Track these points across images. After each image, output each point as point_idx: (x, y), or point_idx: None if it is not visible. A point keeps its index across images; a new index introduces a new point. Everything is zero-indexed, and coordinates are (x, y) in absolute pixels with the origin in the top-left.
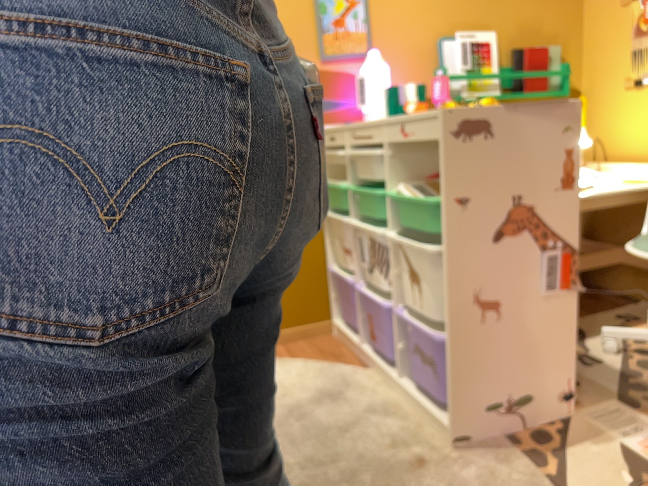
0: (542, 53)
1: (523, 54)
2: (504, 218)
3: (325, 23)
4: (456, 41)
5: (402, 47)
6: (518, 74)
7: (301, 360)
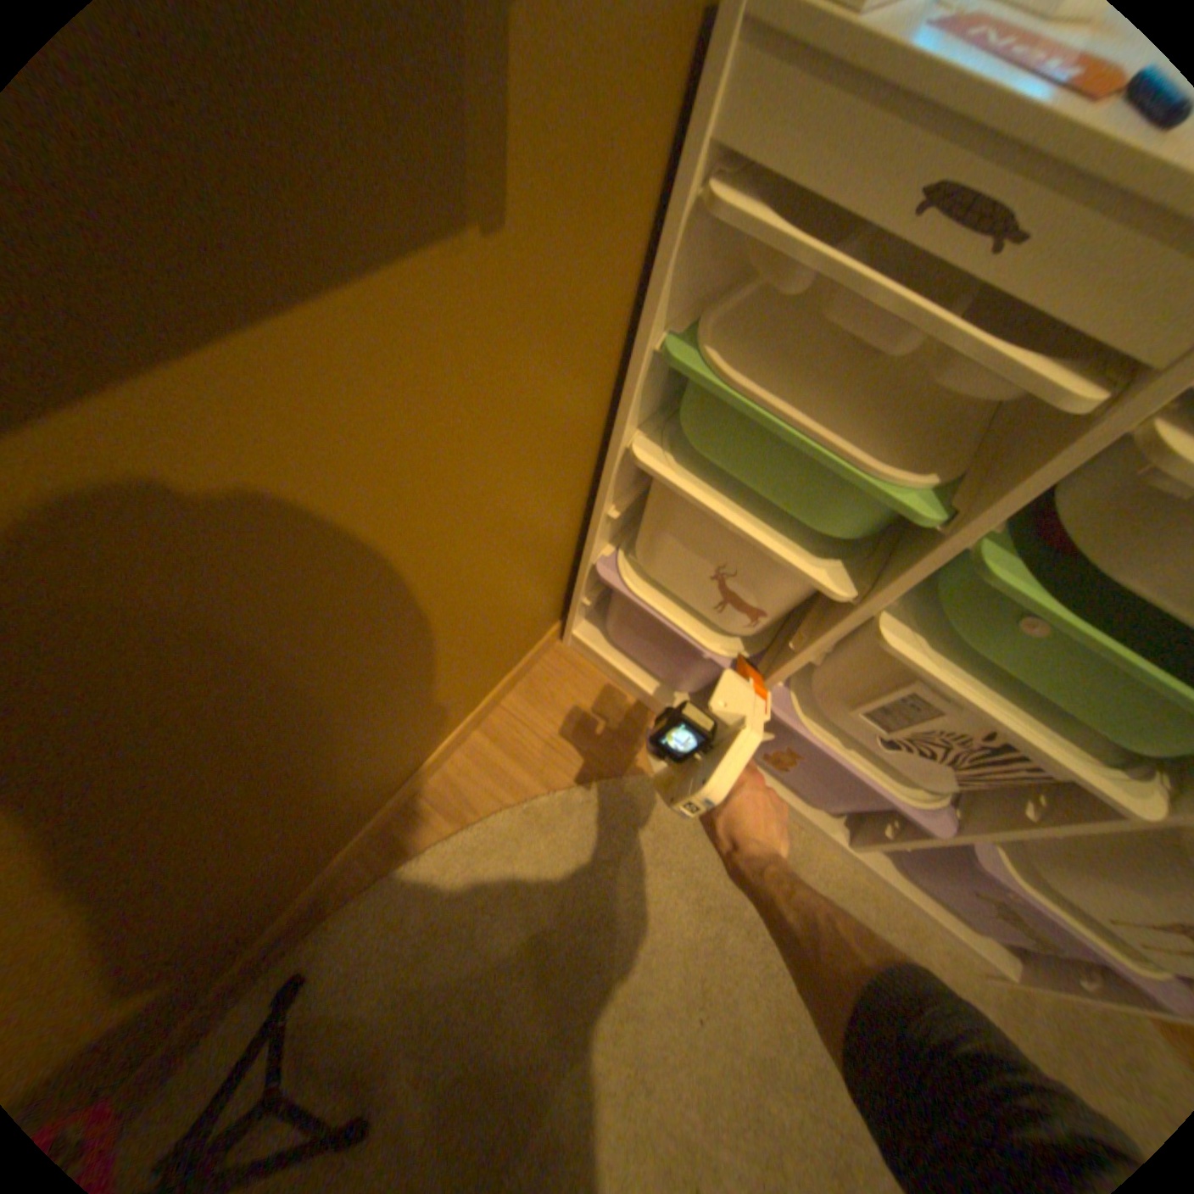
0: None
1: None
2: None
3: None
4: None
5: None
6: None
7: (570, 779)
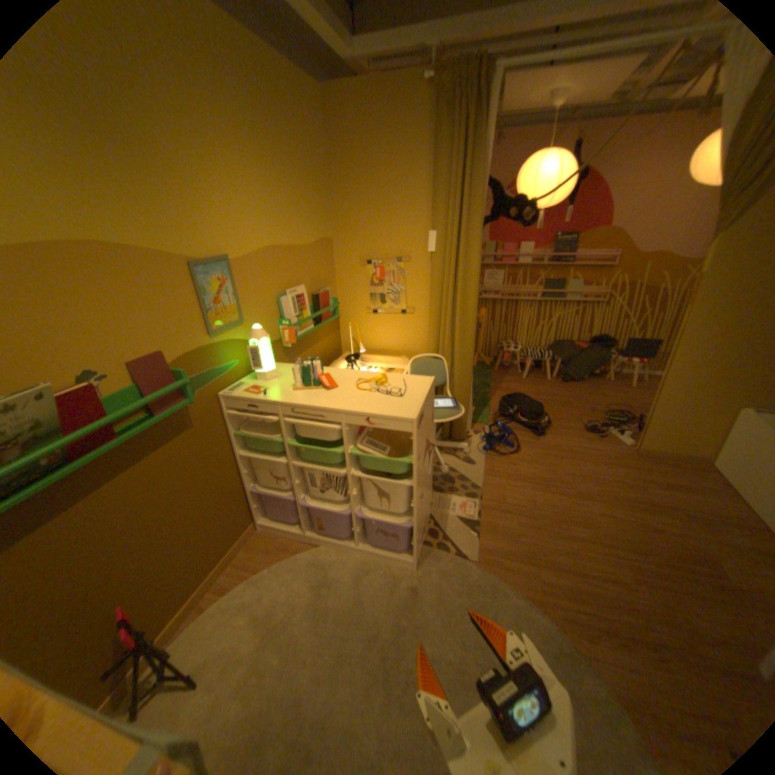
0: (326, 295)
1: (319, 297)
2: (422, 450)
3: (208, 304)
4: (287, 297)
5: (259, 309)
6: (321, 313)
7: (262, 569)
